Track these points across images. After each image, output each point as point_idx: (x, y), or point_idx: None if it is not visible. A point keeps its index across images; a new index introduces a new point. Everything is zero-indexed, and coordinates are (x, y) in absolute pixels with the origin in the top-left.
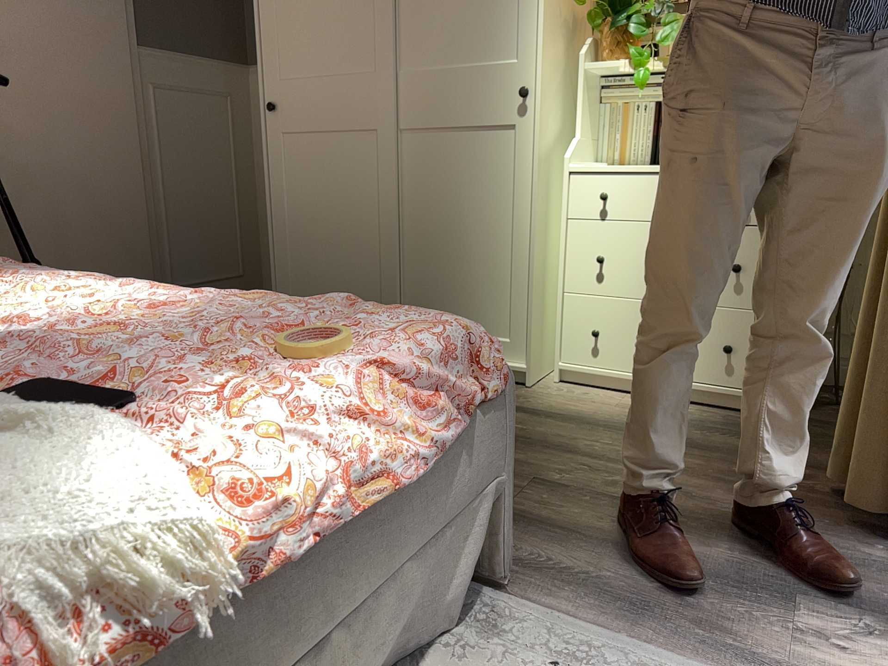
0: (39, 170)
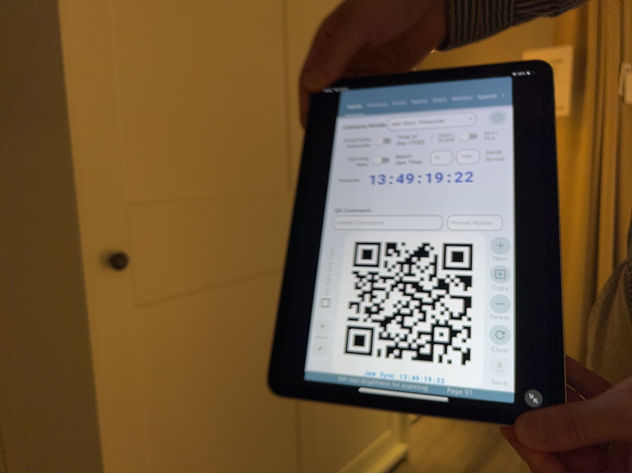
0: None
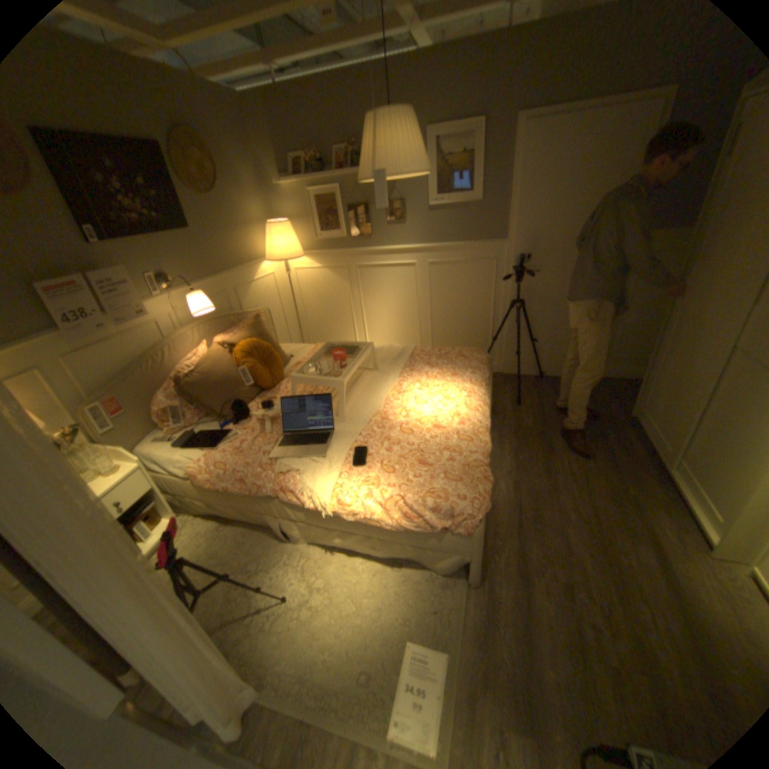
0: (553, 299)
